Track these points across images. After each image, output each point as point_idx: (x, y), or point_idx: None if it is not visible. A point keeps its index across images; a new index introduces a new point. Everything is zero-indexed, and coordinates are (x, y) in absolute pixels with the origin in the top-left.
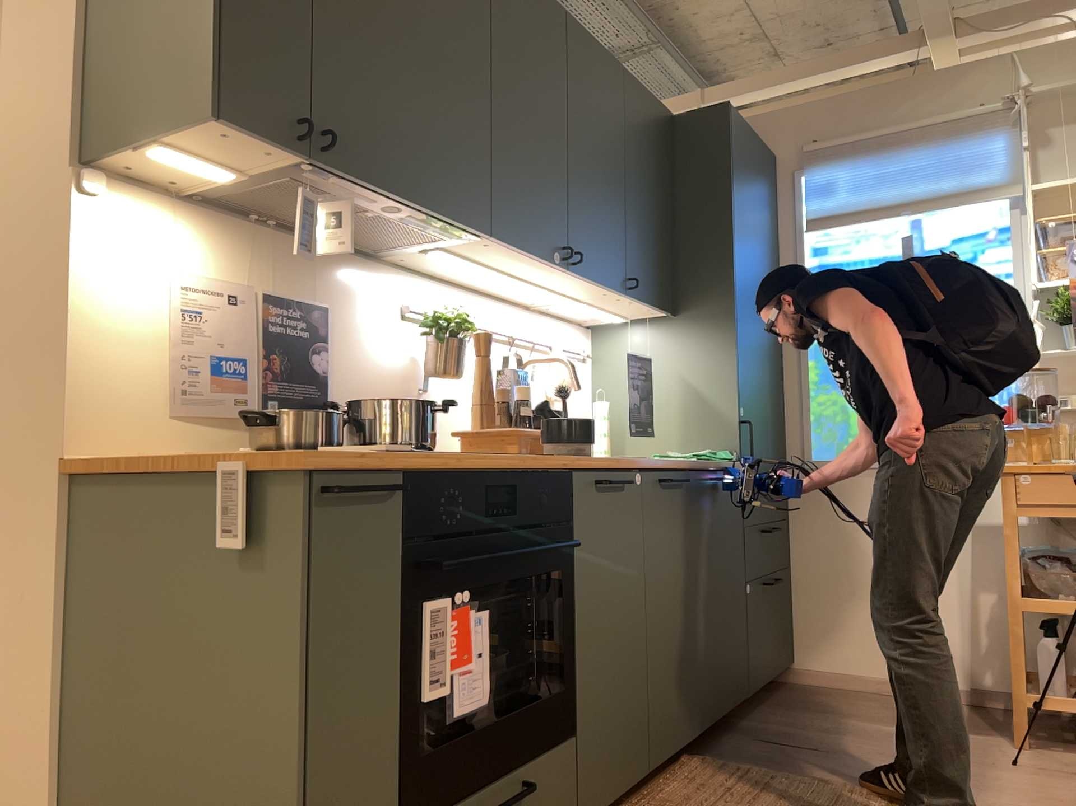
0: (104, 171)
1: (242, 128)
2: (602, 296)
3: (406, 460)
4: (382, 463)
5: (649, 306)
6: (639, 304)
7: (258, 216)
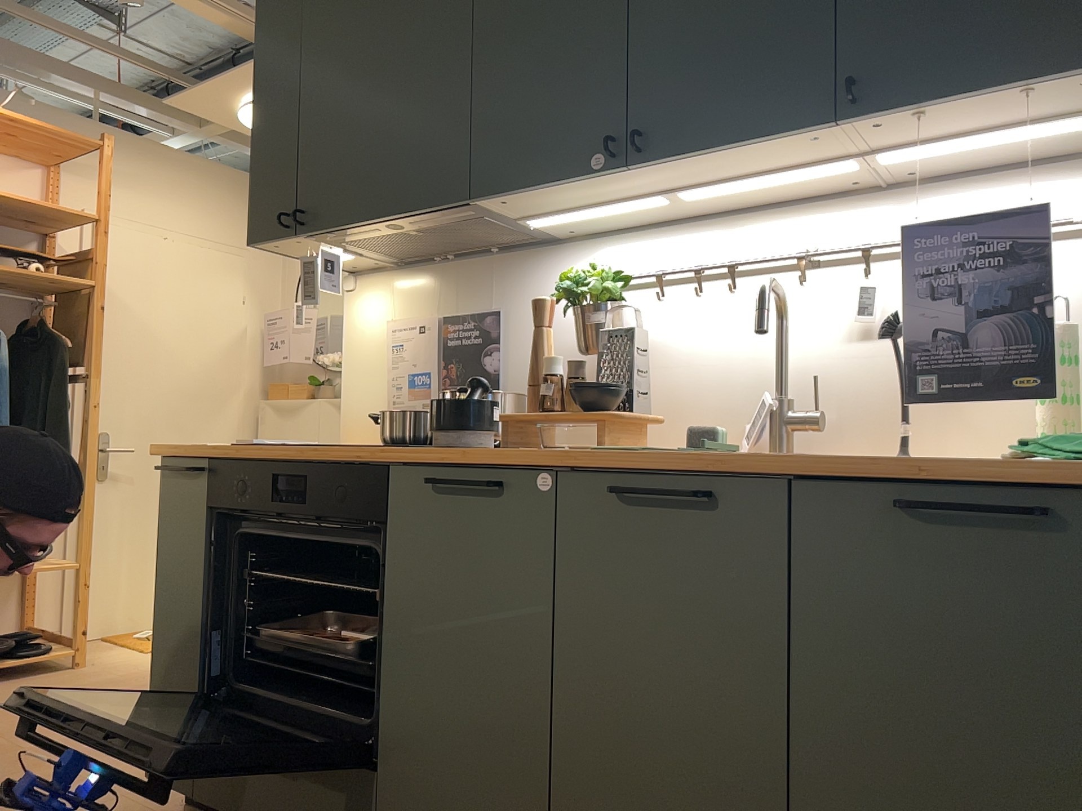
0: (359, 272)
1: (266, 241)
2: (849, 141)
3: (202, 450)
4: (191, 452)
5: (1004, 95)
6: (964, 106)
7: (436, 256)
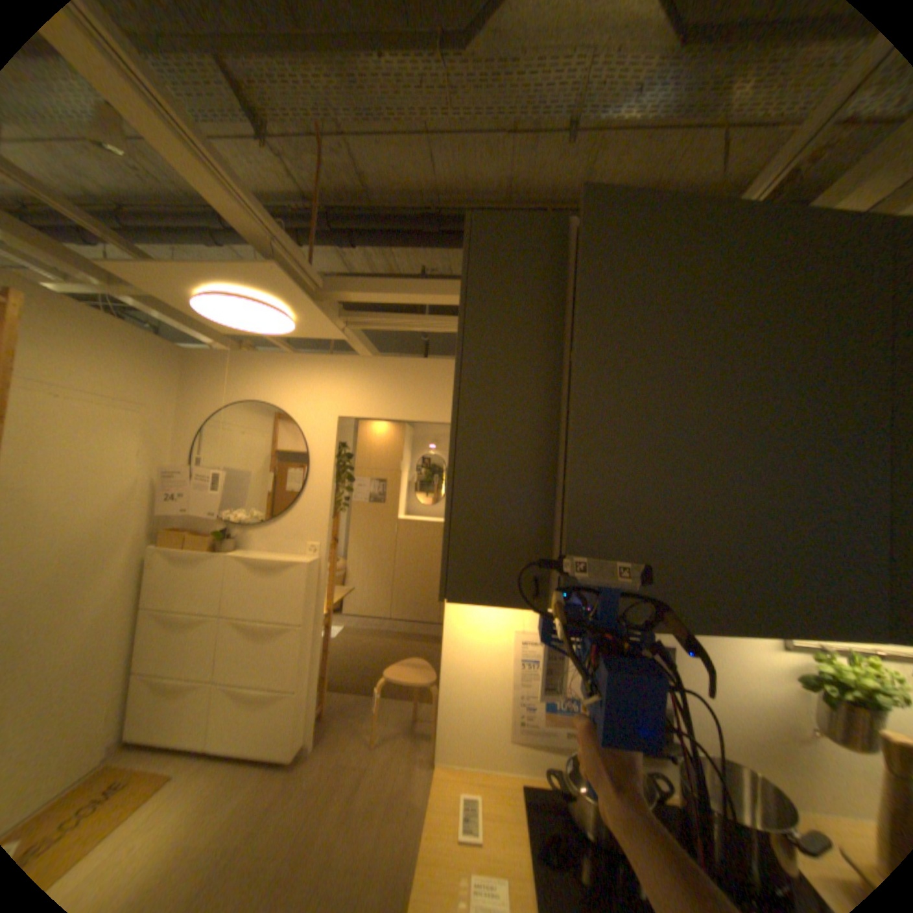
0: None
1: (473, 598)
2: None
3: None
4: None
5: None
6: None
7: None
